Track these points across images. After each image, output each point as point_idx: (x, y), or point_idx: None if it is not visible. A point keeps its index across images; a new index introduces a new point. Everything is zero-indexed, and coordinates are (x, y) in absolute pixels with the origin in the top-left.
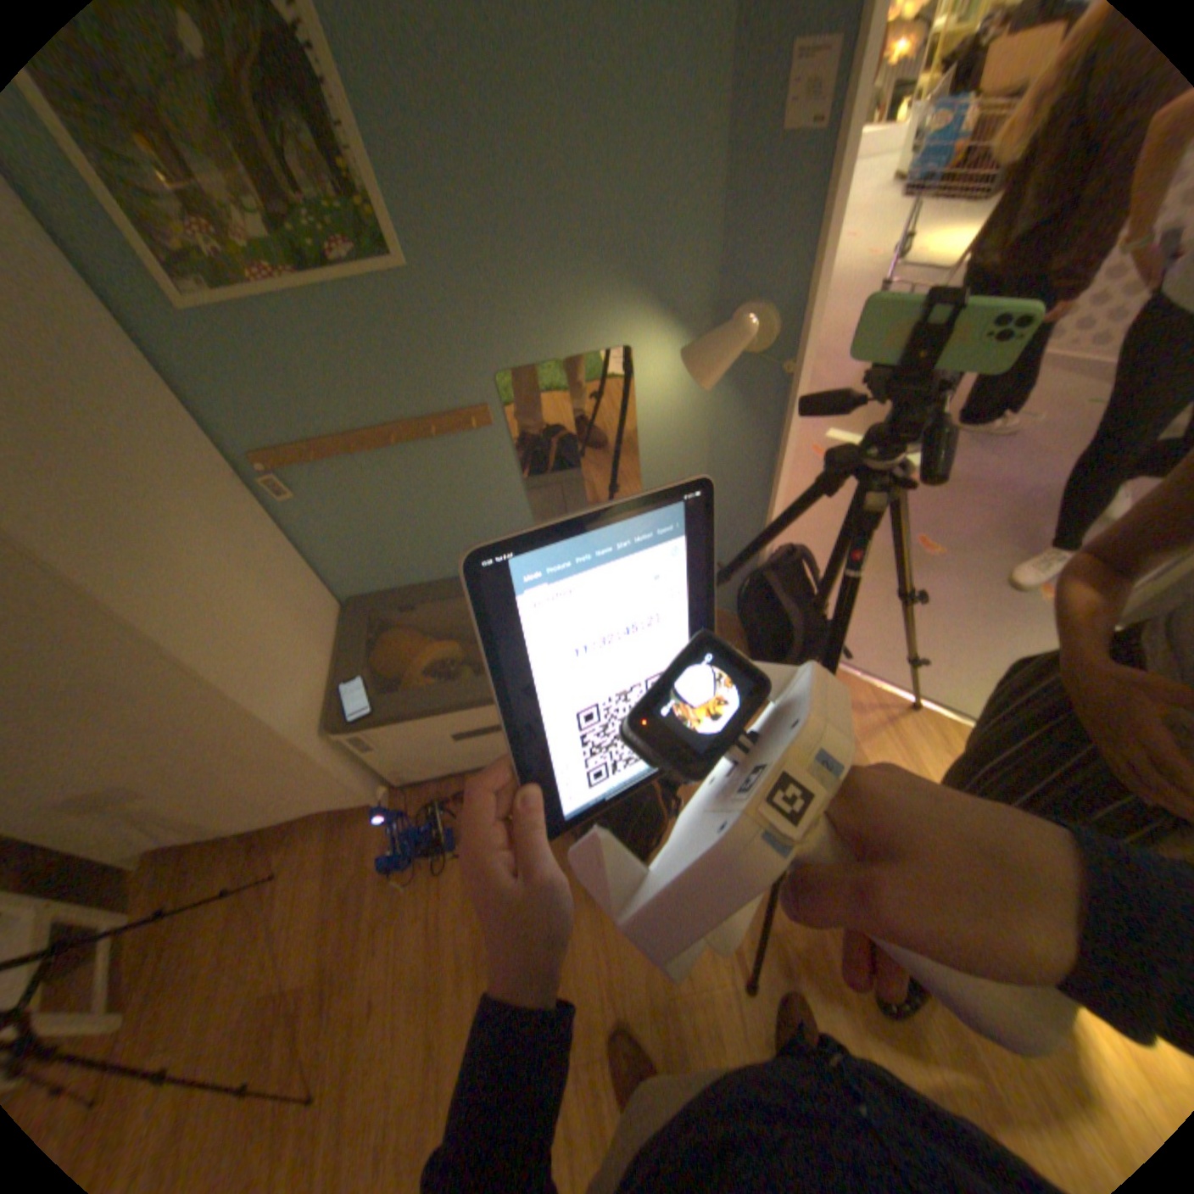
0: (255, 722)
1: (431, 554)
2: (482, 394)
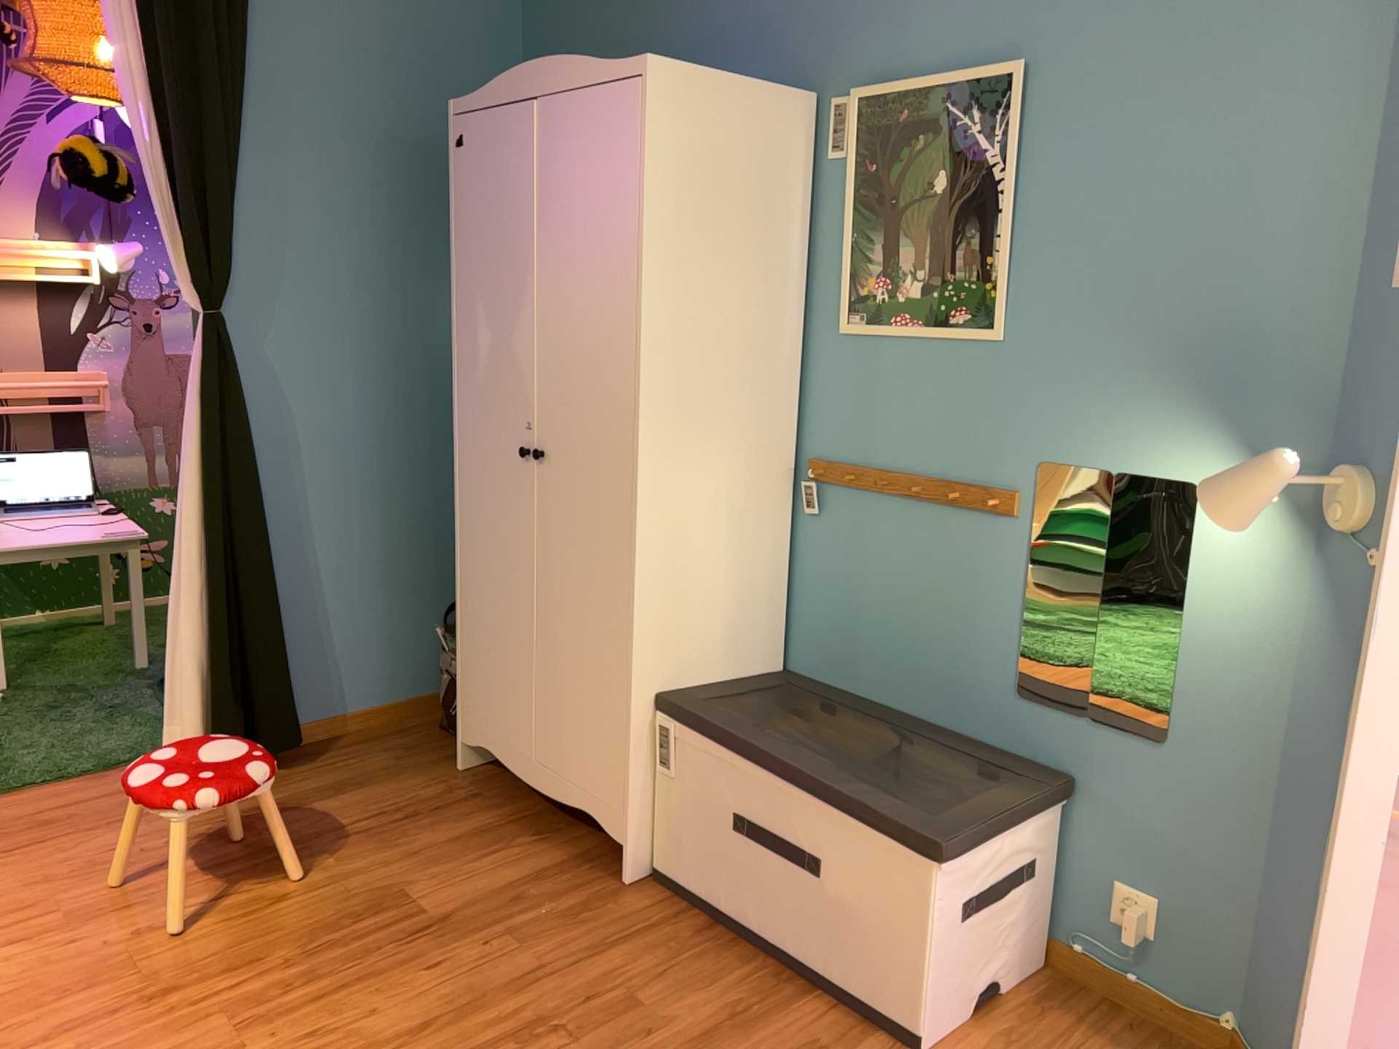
0: (627, 614)
1: (892, 651)
2: (1019, 478)
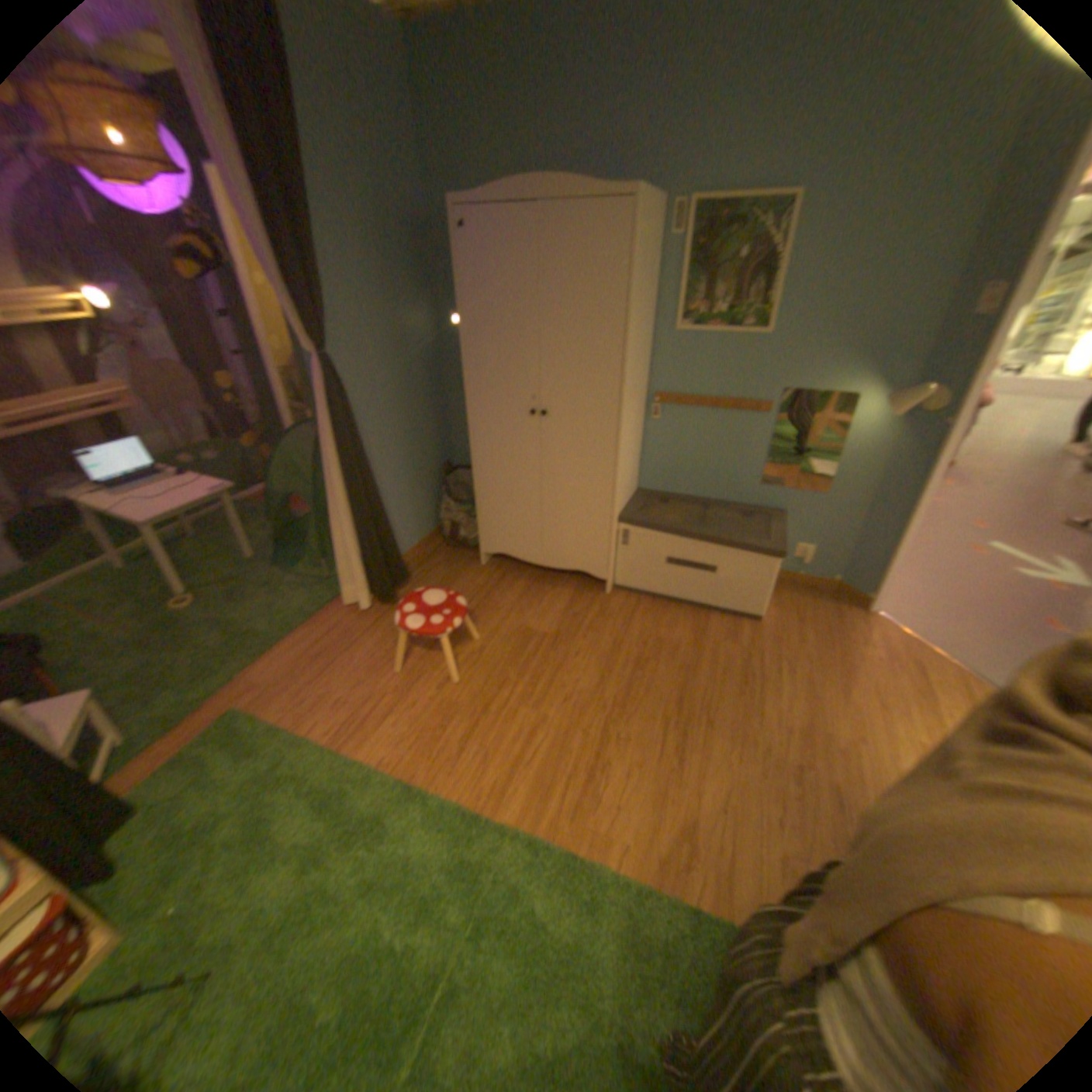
0: (614, 485)
1: (698, 473)
2: (773, 395)
